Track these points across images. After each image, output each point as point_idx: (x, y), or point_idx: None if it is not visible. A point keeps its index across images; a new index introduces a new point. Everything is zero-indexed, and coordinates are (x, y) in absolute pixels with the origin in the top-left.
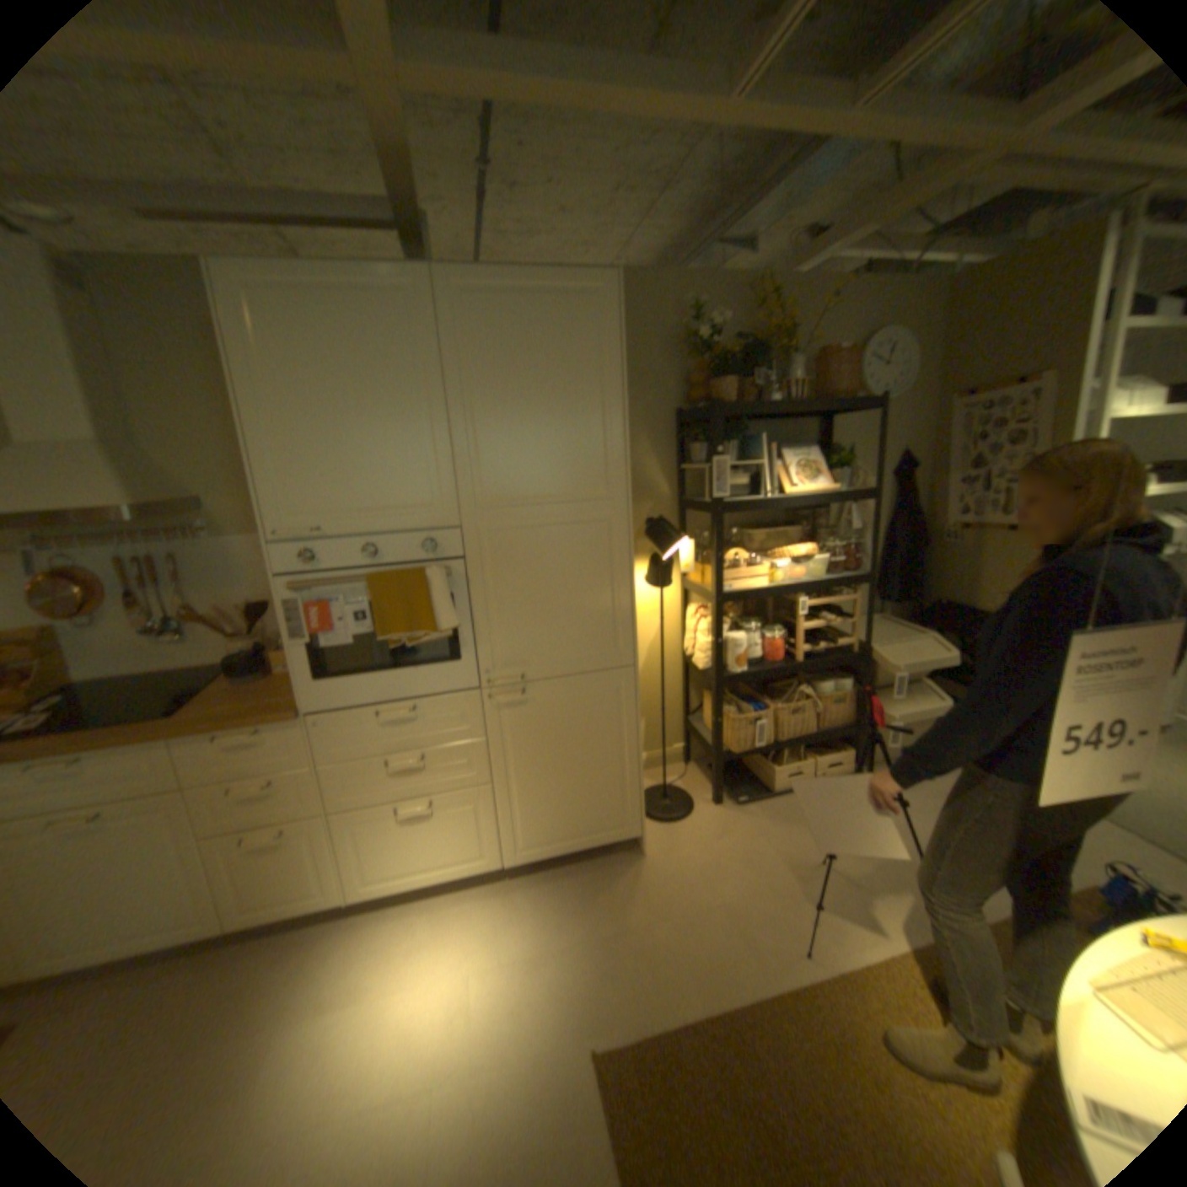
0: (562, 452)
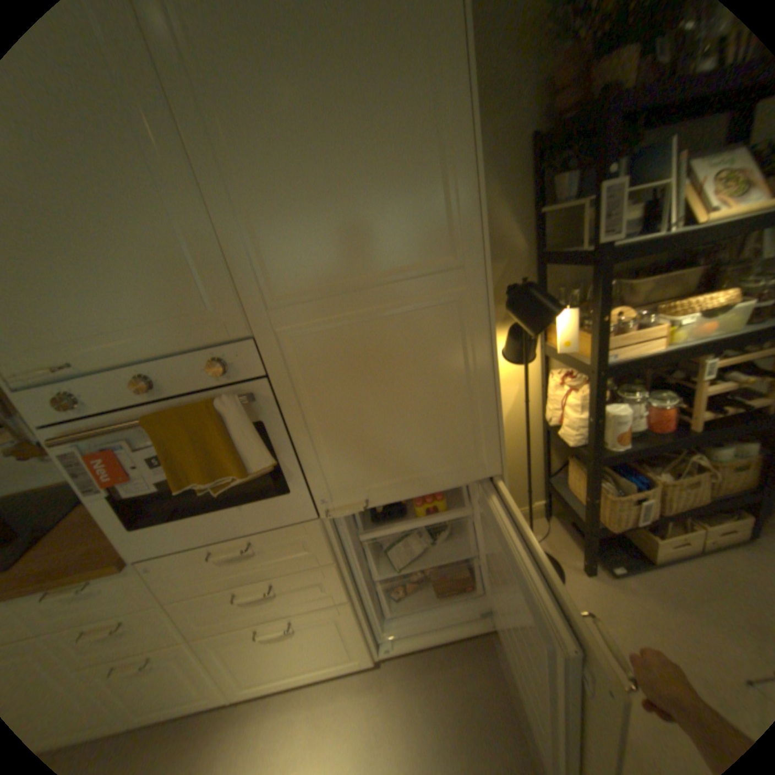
0: (381, 199)
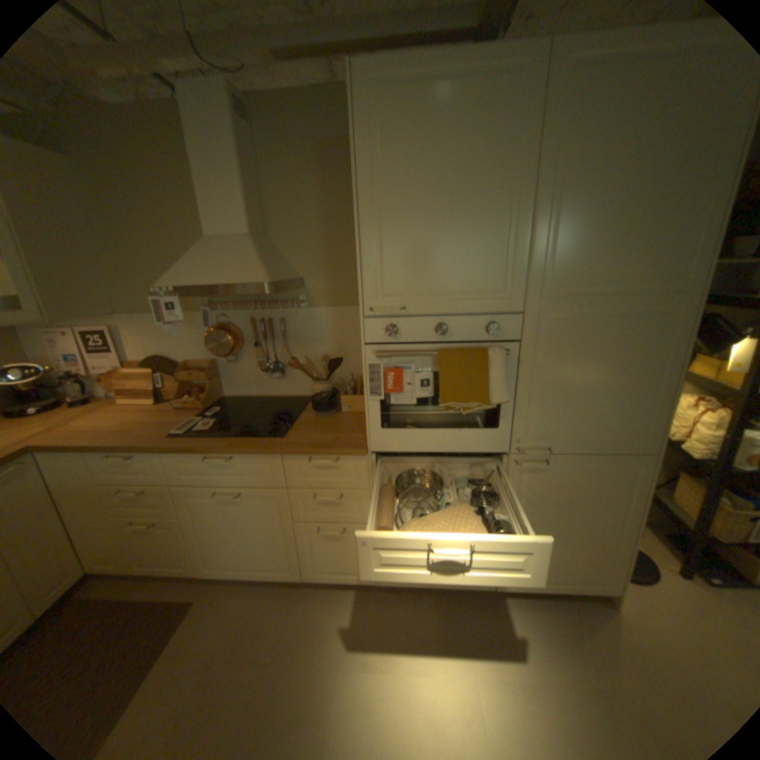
0: (648, 238)
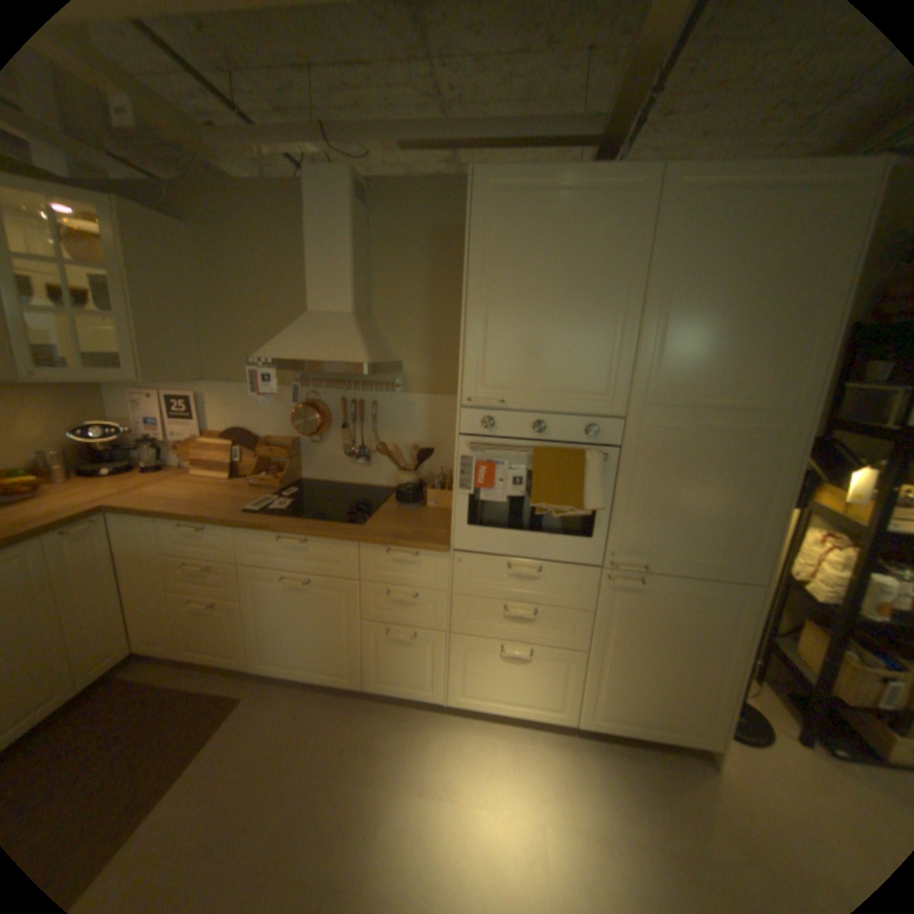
0: (757, 355)
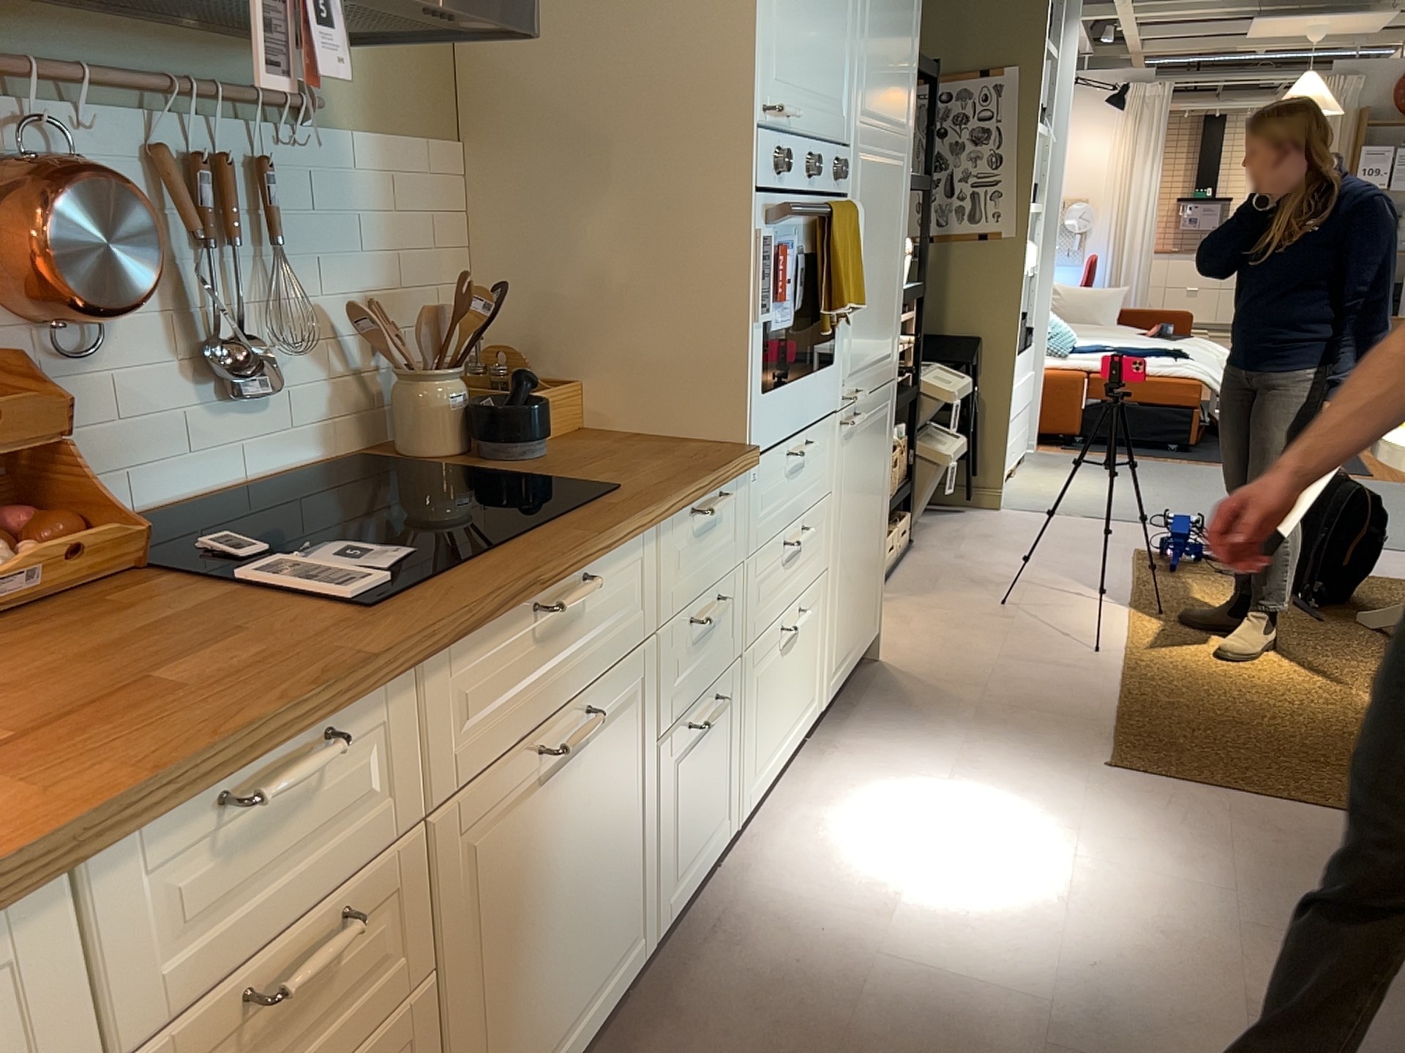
0: (899, 59)
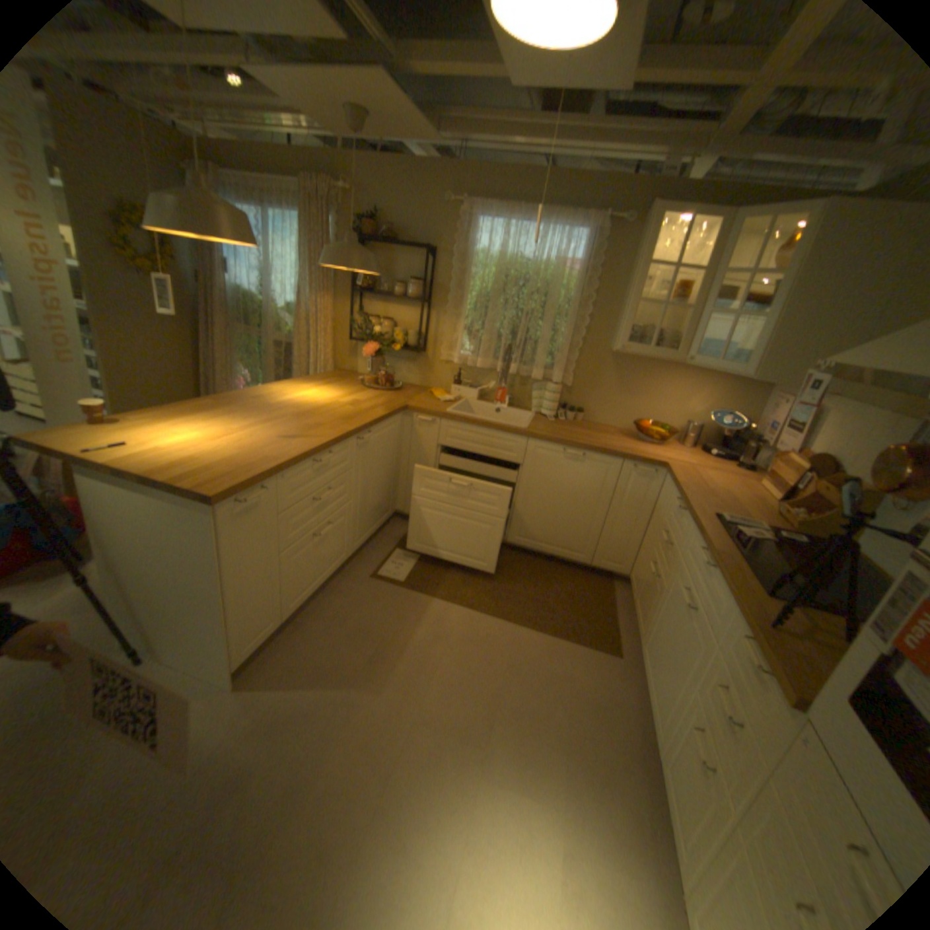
0: None
